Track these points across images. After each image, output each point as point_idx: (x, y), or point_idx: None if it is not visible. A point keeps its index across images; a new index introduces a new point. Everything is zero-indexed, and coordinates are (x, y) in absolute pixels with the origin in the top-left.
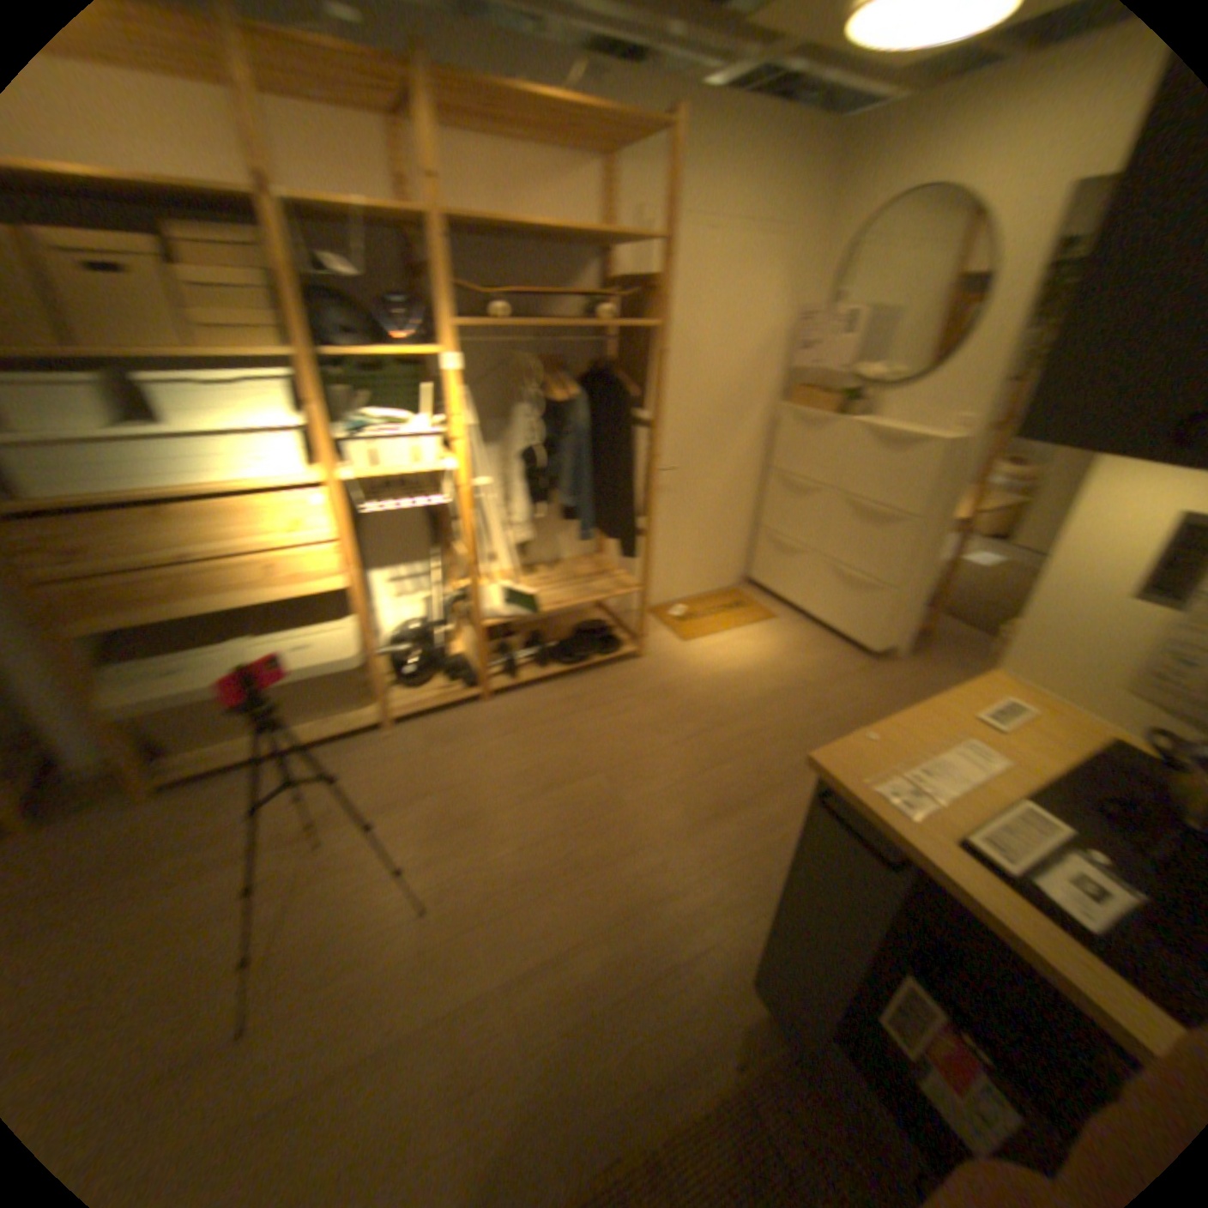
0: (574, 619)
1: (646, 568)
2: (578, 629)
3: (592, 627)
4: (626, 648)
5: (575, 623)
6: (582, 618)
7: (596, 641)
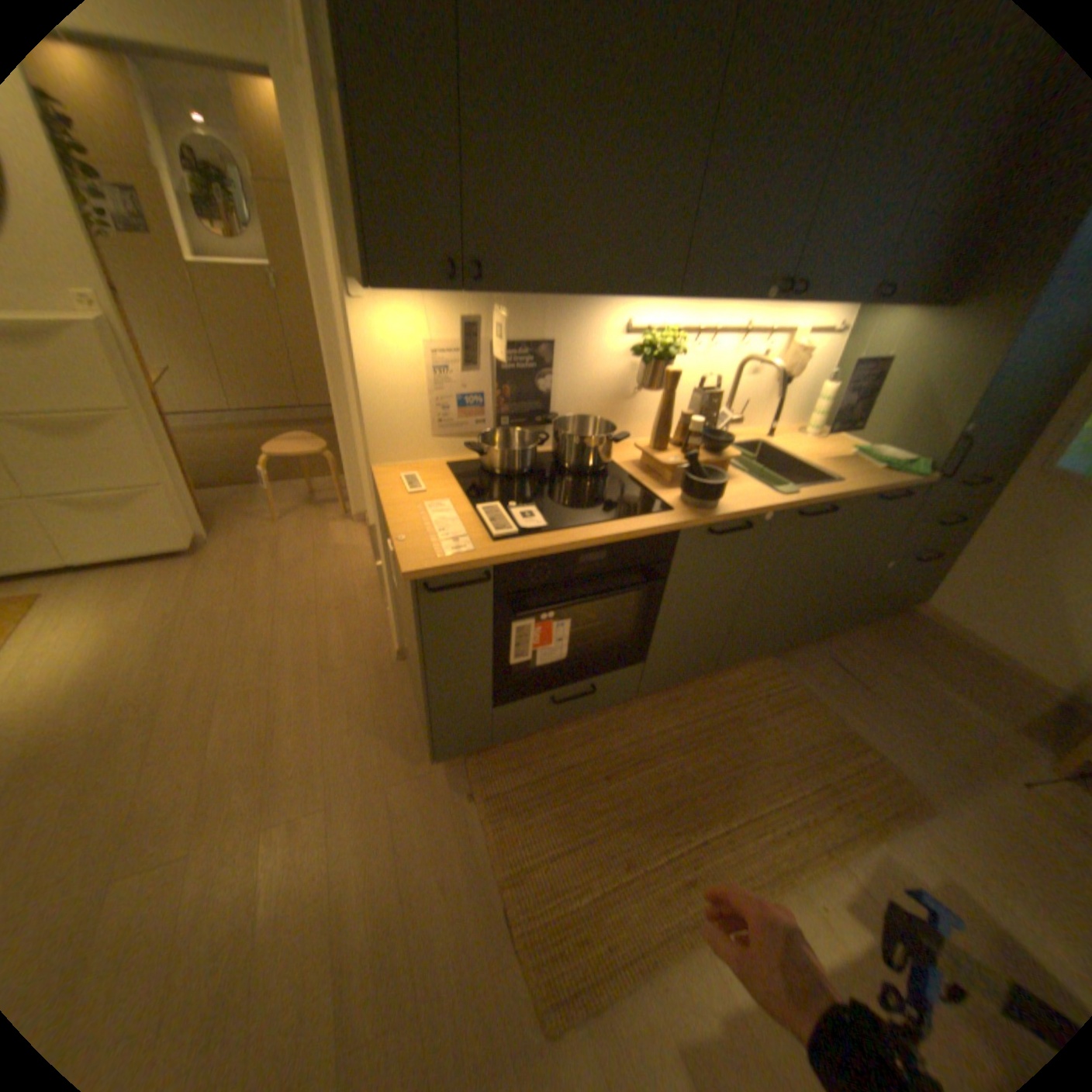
0: None
1: None
2: None
3: None
4: None
5: None
6: None
7: None
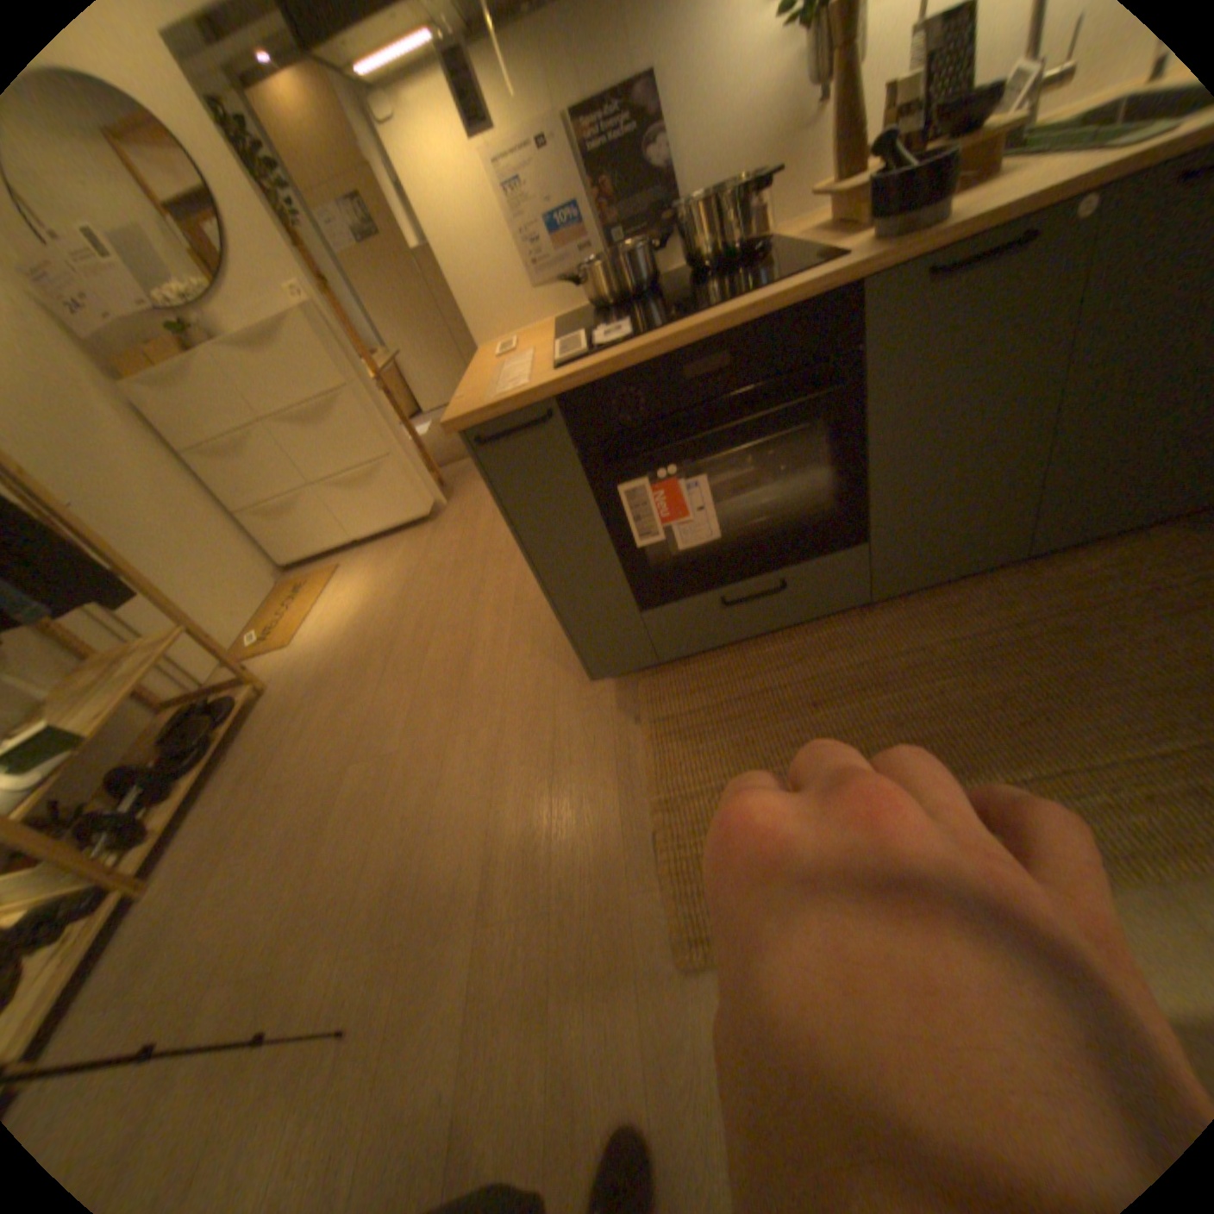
0: (141, 746)
1: (159, 601)
2: (160, 741)
3: (173, 722)
4: (236, 697)
5: (147, 746)
6: (150, 735)
7: (194, 720)
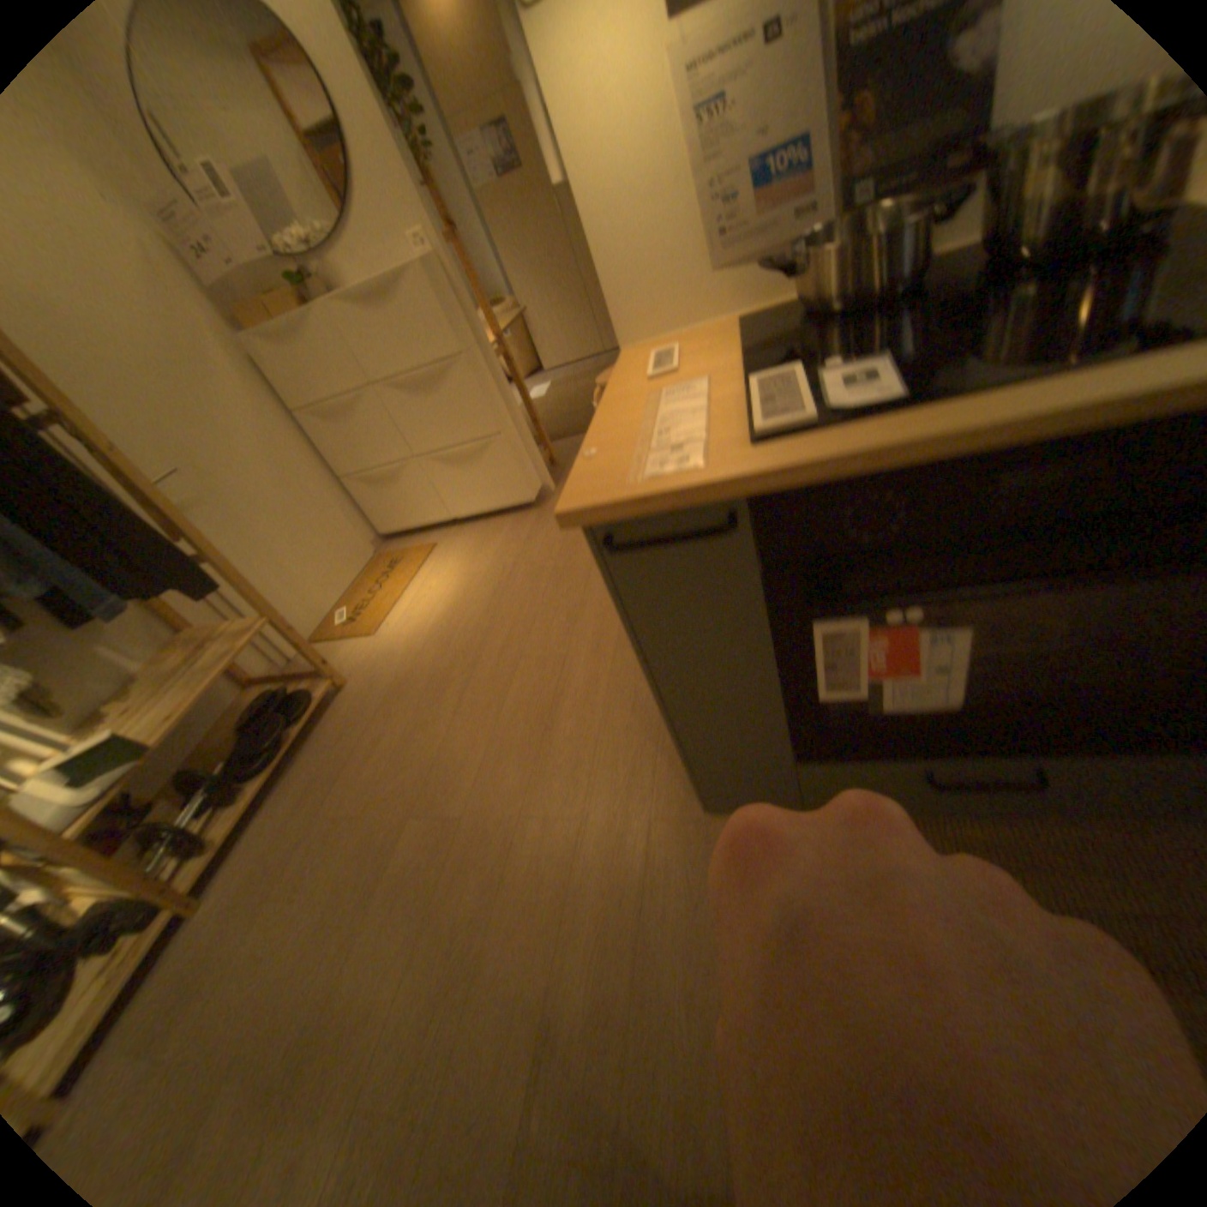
0: (224, 725)
1: (244, 591)
2: (239, 728)
3: (252, 711)
4: (314, 693)
5: (228, 727)
6: (234, 715)
7: (270, 717)
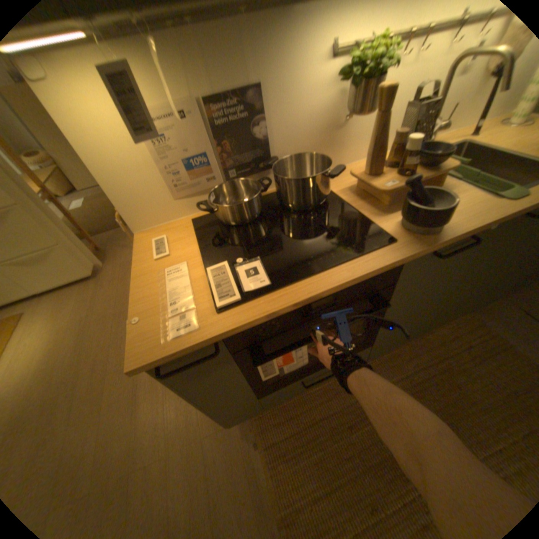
0: None
1: None
2: None
3: None
4: None
5: None
6: None
7: None
